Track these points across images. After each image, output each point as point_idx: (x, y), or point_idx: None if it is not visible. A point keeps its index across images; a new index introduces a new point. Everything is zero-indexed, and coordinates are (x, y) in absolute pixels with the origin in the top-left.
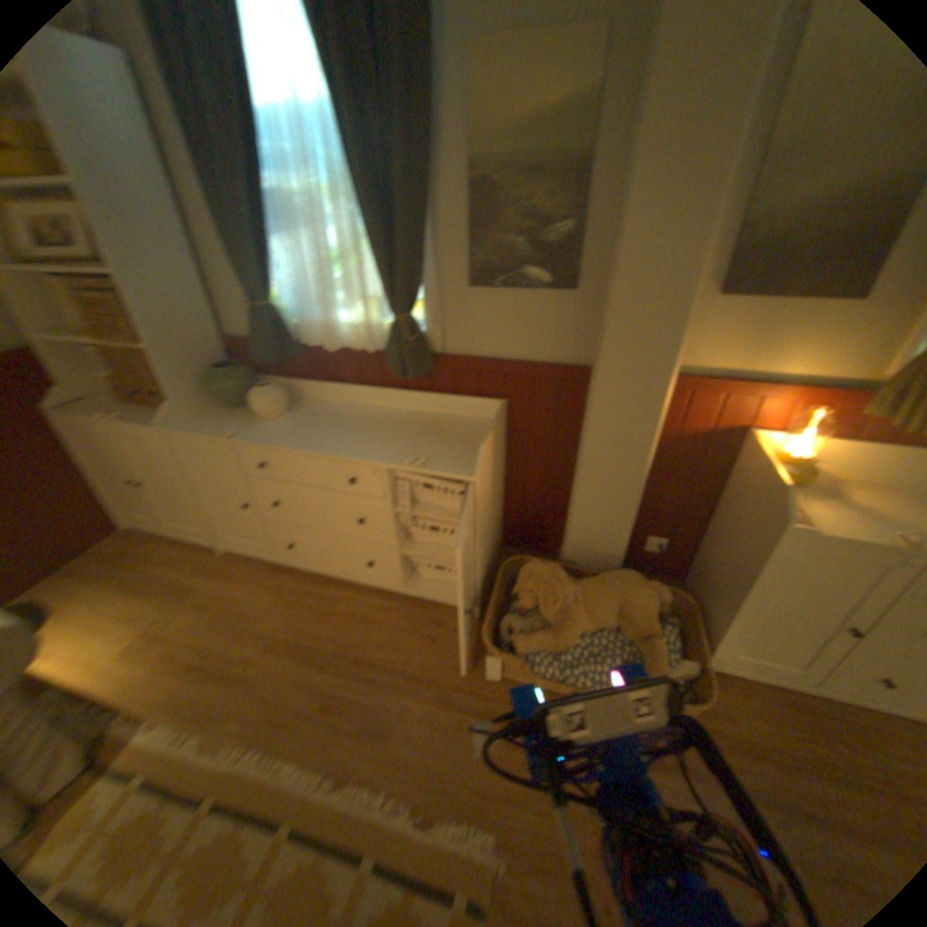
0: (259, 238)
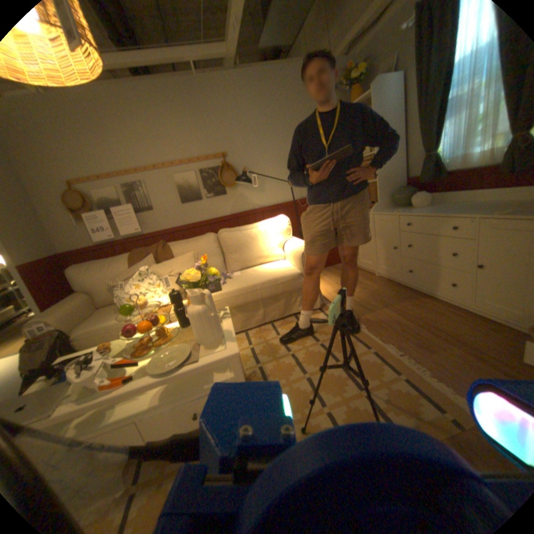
0: (440, 122)
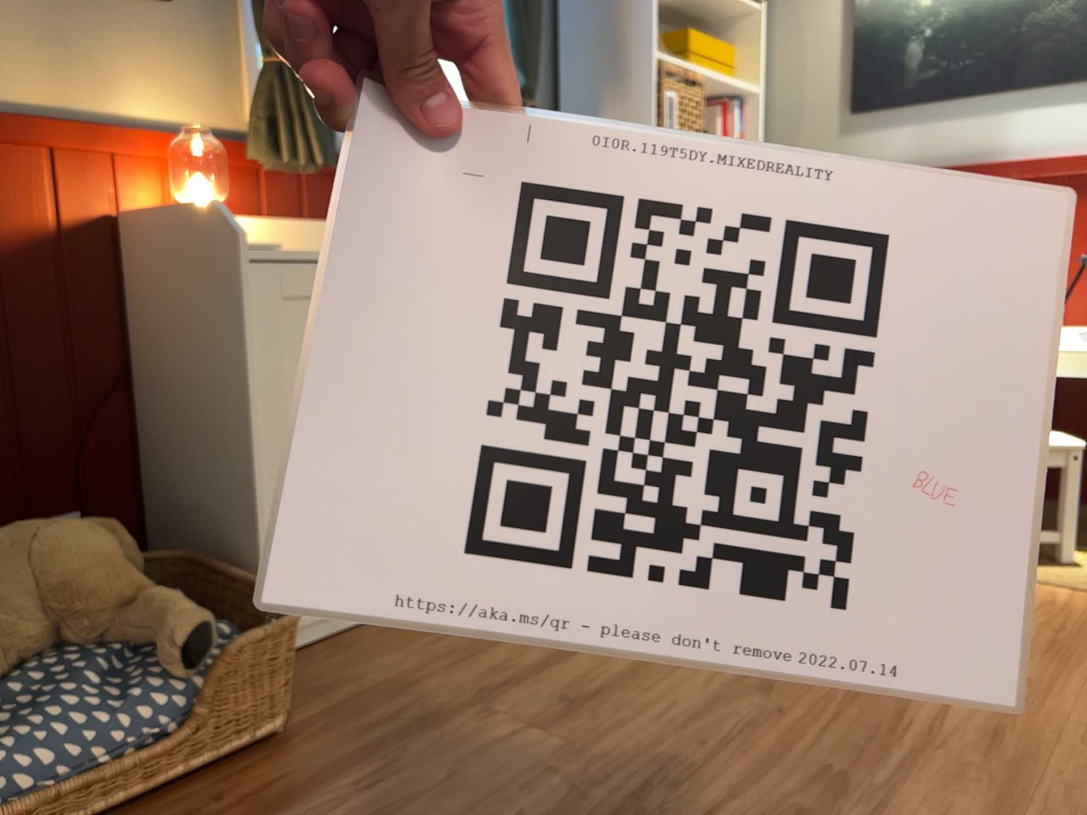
0: None
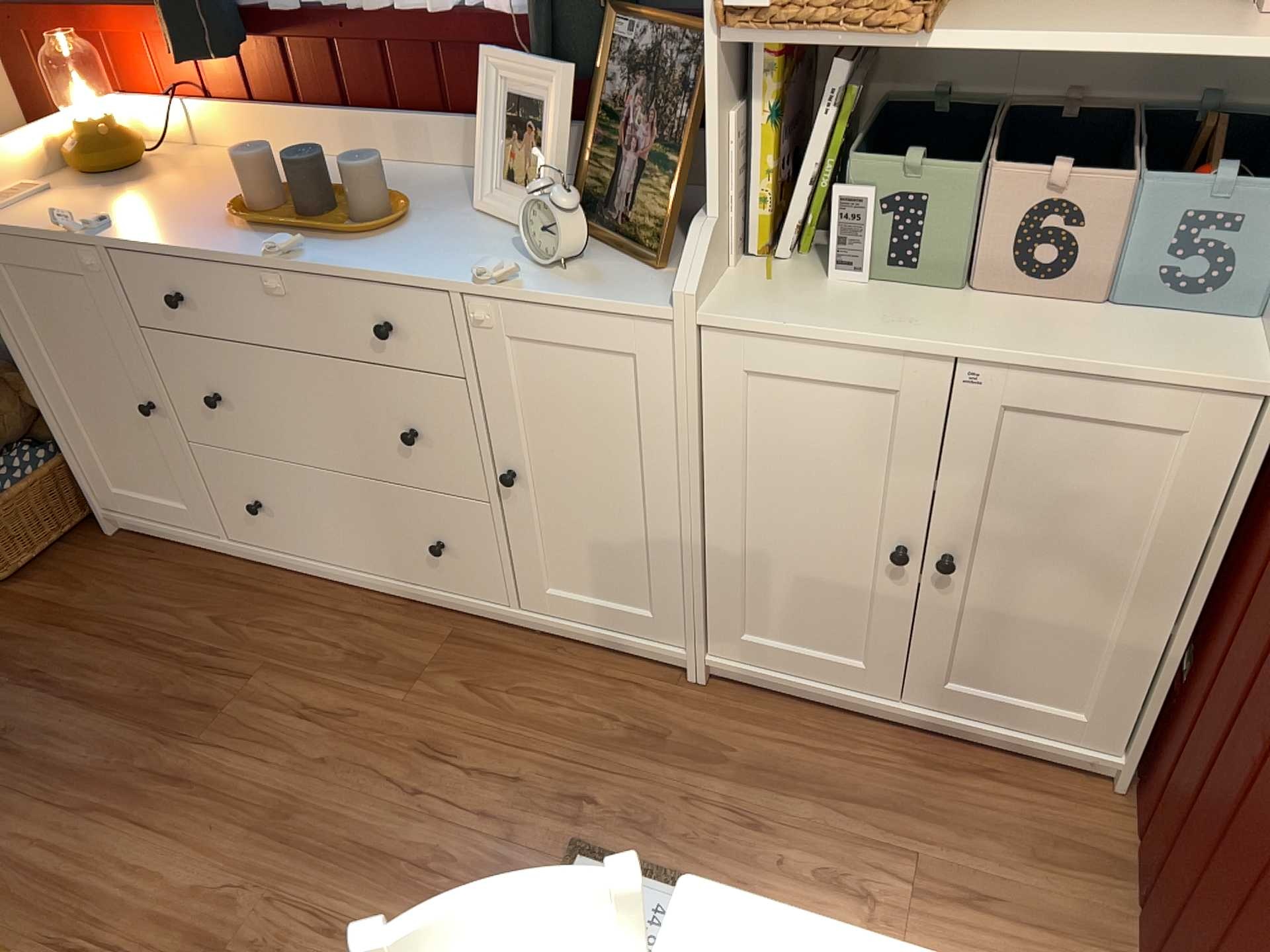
0: None
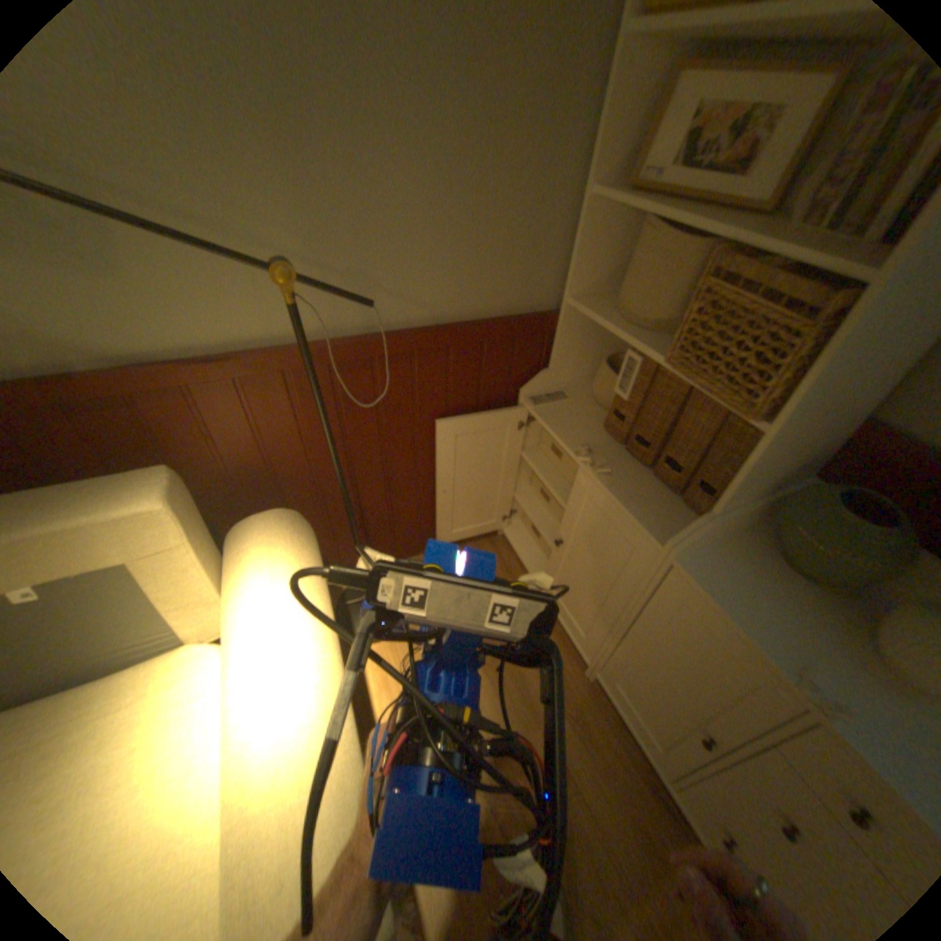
0: None
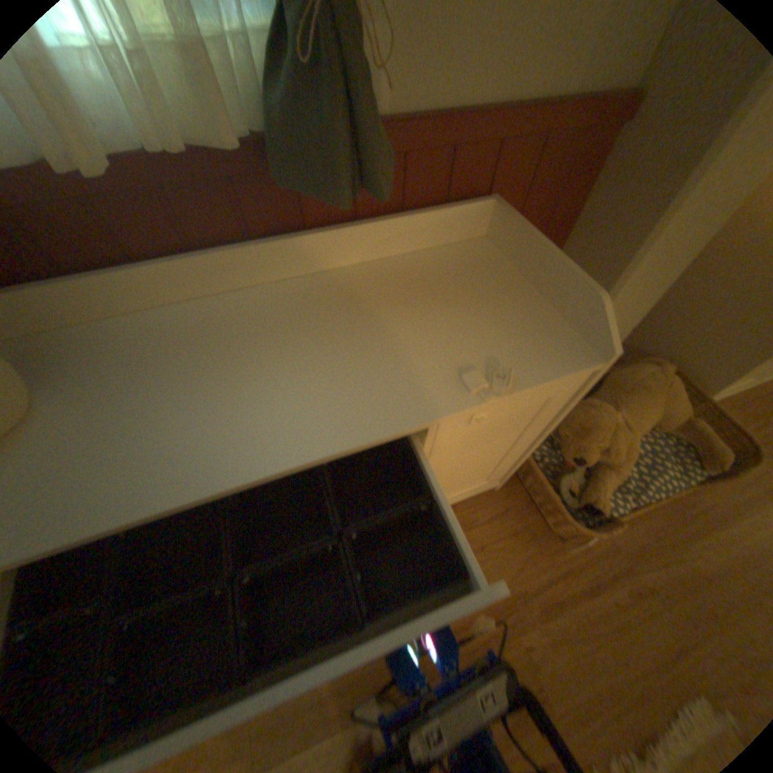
0: None
